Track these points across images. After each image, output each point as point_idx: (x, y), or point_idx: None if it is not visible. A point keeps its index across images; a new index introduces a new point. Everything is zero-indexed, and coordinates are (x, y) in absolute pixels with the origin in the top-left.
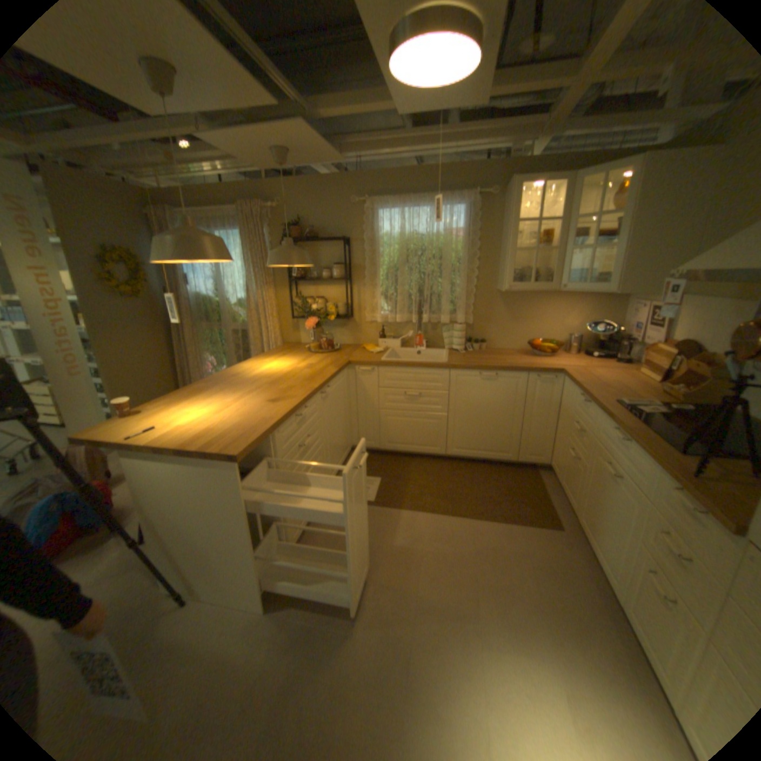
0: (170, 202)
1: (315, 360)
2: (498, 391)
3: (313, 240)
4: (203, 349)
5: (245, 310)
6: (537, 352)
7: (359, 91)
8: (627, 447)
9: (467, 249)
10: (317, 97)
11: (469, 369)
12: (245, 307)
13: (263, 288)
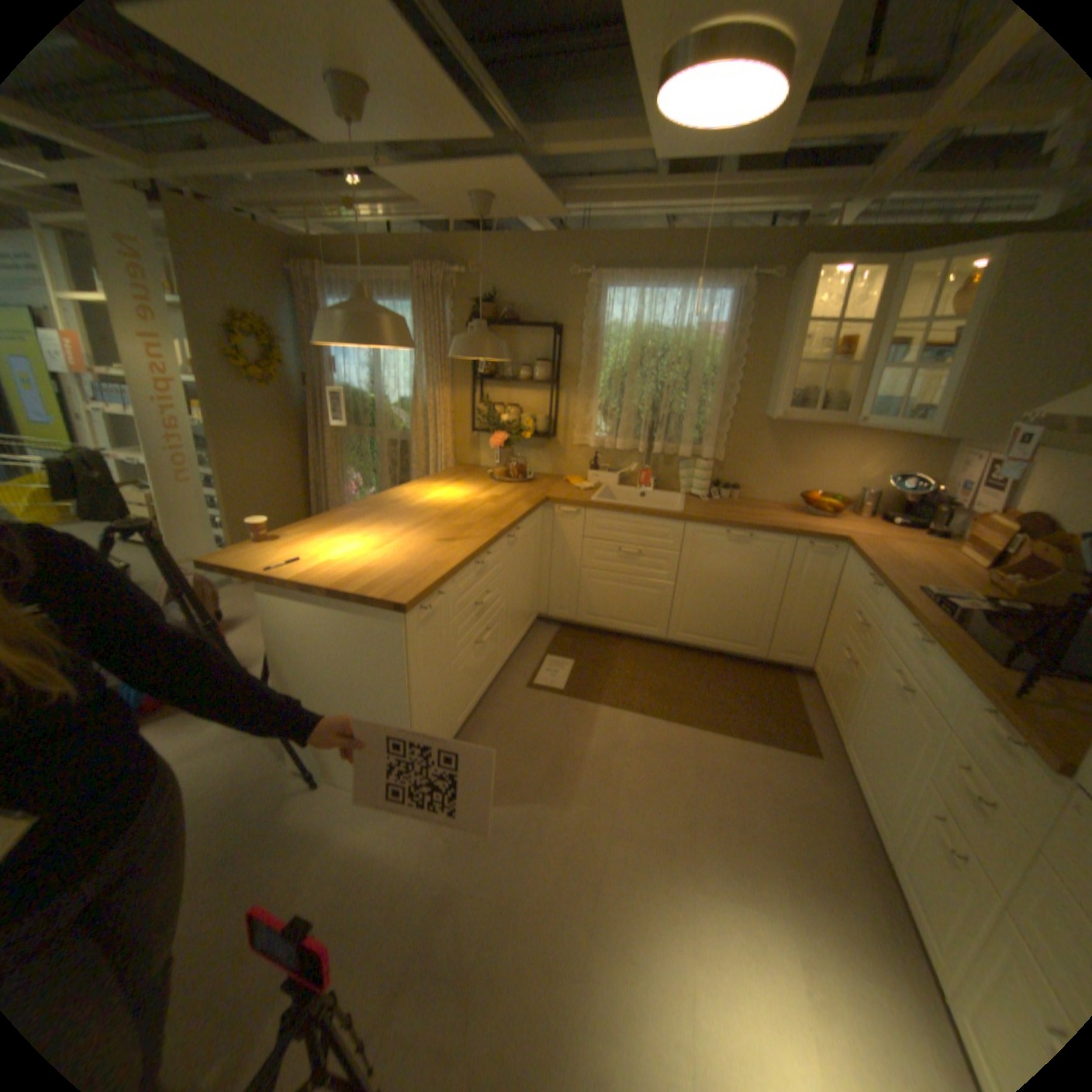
0: (321, 257)
1: (500, 492)
2: (750, 559)
3: (511, 324)
4: (347, 462)
5: (409, 414)
6: (813, 509)
7: (604, 121)
8: (928, 651)
9: (729, 354)
10: (544, 126)
11: (714, 525)
12: (410, 410)
13: (436, 386)
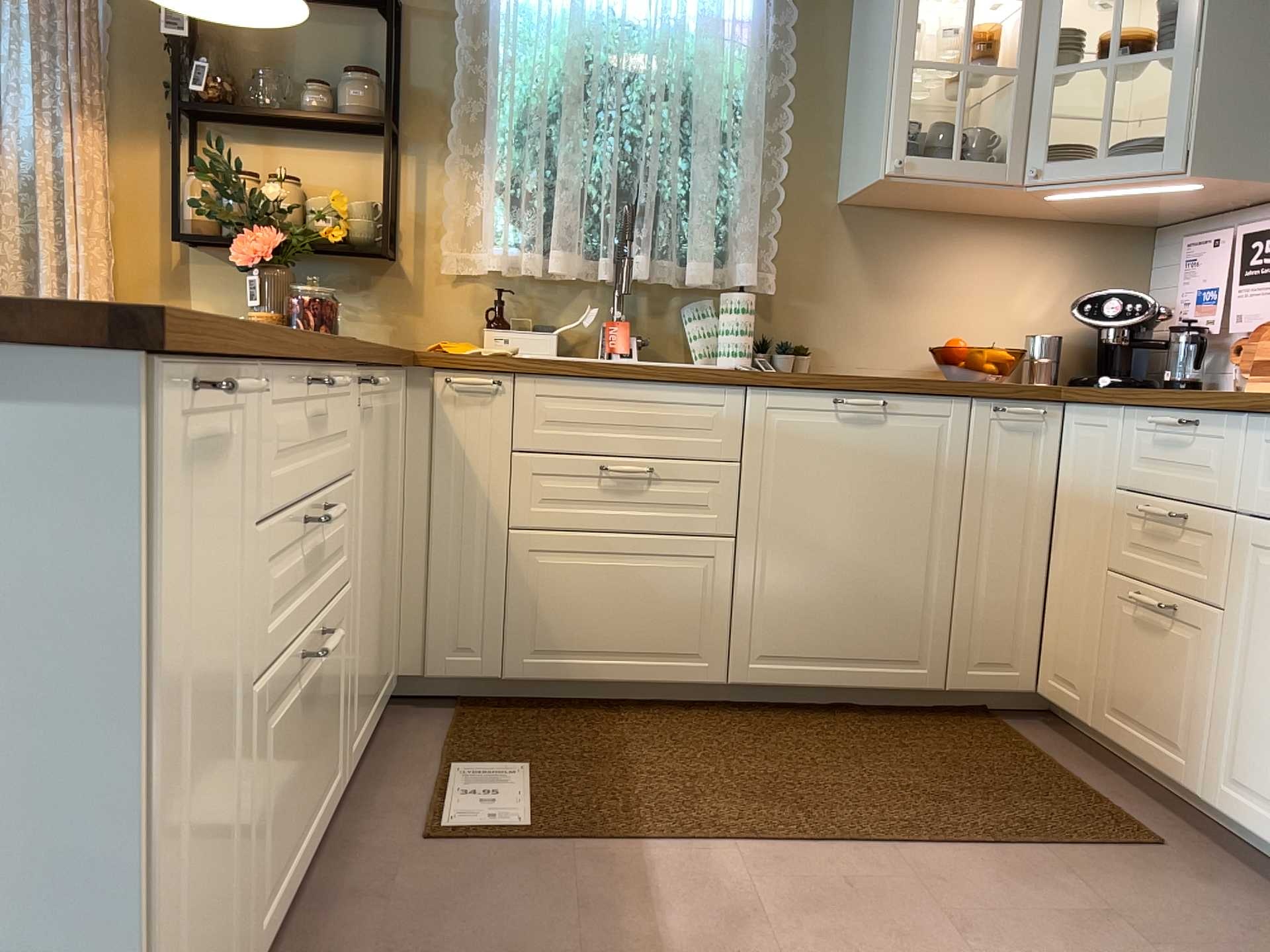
0: None
1: None
2: (890, 457)
3: None
4: None
5: None
6: (963, 370)
7: None
8: None
9: (763, 76)
10: None
11: (809, 386)
12: None
13: (73, 124)
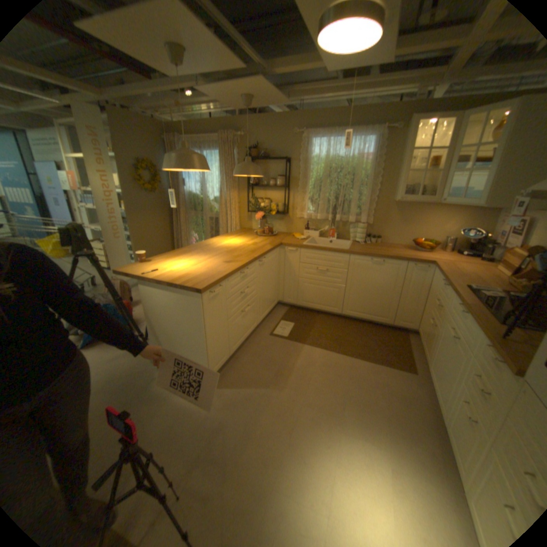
0: (178, 131)
1: (259, 241)
2: (383, 273)
3: (265, 159)
4: (190, 228)
5: (218, 205)
6: (419, 247)
7: (302, 55)
8: (465, 317)
9: (374, 168)
10: (274, 60)
11: (364, 255)
12: (218, 203)
13: (230, 190)
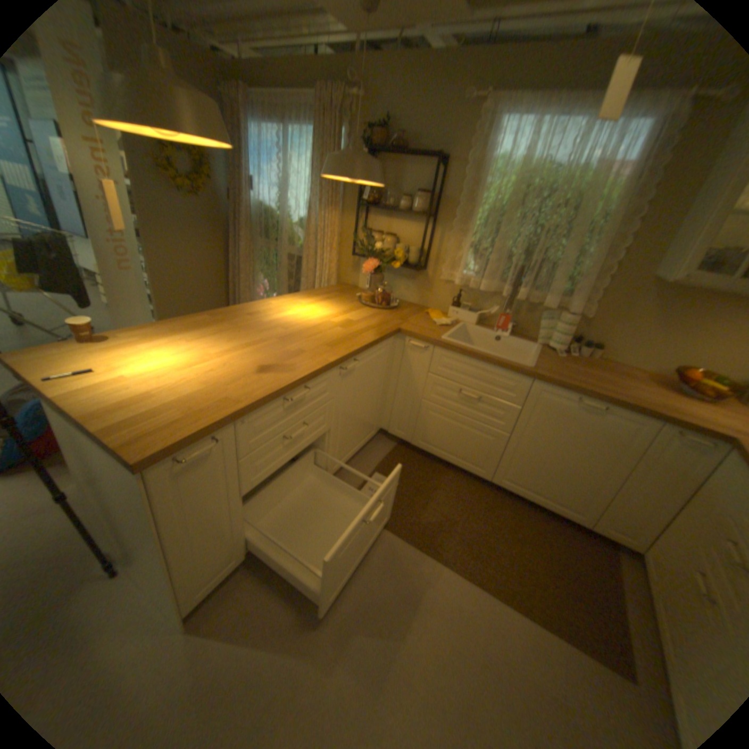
0: (249, 81)
1: (358, 316)
2: (600, 432)
3: (400, 152)
4: (256, 269)
5: (304, 233)
6: (690, 389)
7: None
8: None
9: (630, 198)
10: None
11: (566, 389)
12: (304, 230)
13: (327, 209)
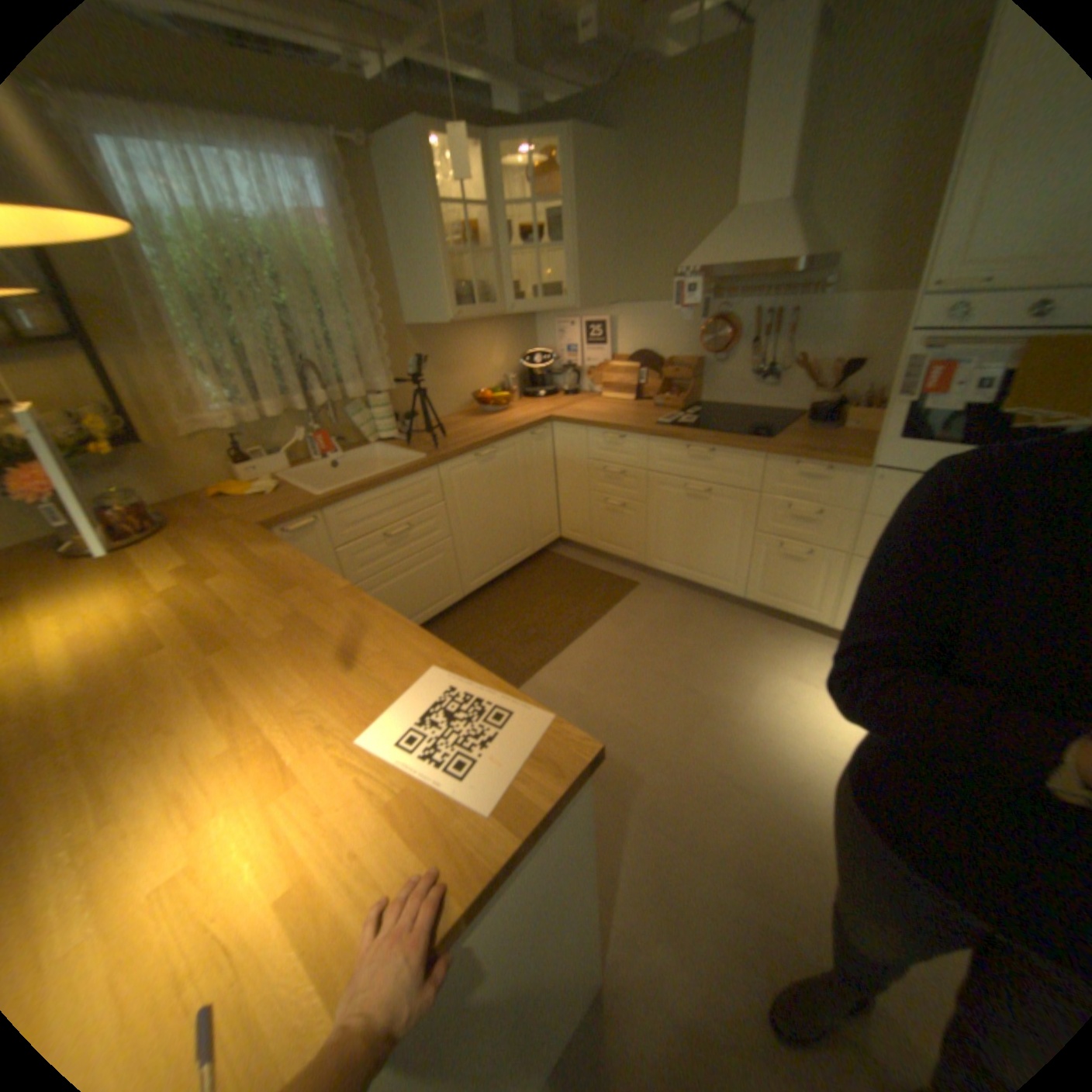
0: None
1: (161, 563)
2: (498, 473)
3: None
4: None
5: None
6: (490, 408)
7: None
8: (706, 458)
9: (342, 254)
10: None
11: (462, 456)
12: None
13: None
